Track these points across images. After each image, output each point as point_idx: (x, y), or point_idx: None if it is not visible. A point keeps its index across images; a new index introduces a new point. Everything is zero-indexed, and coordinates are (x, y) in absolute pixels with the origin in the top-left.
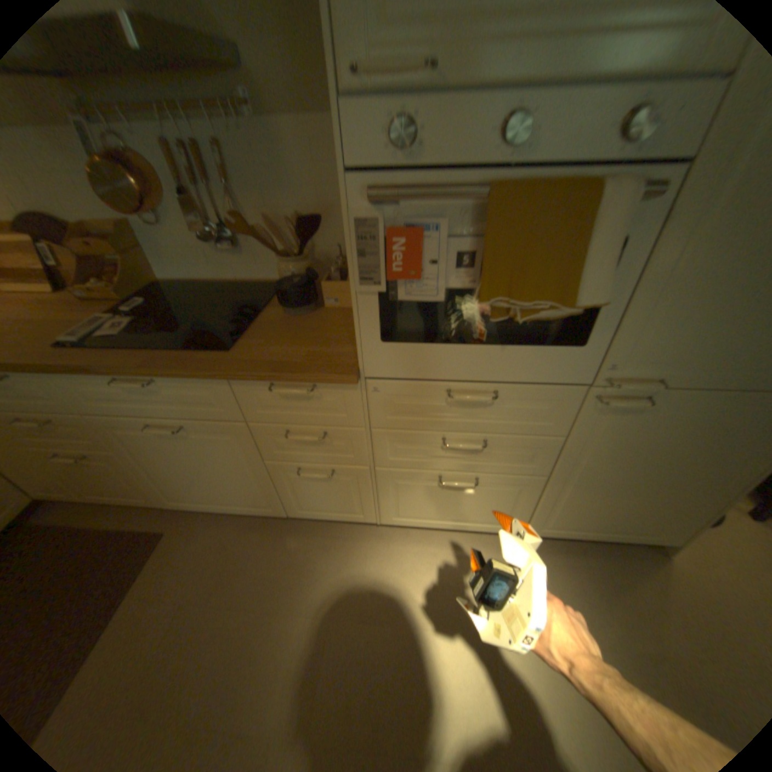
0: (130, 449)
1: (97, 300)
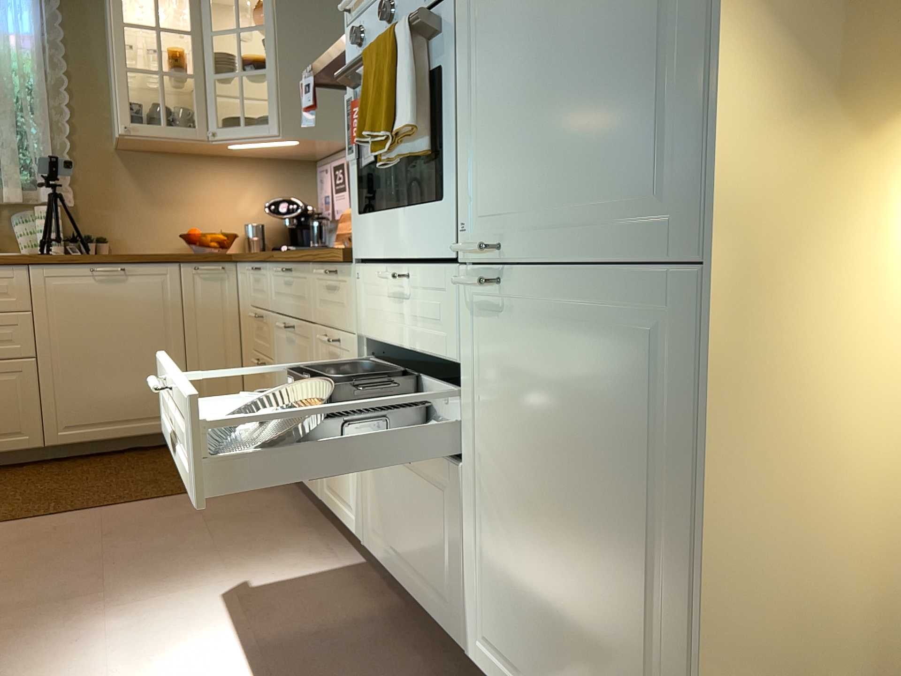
0: (277, 356)
1: None
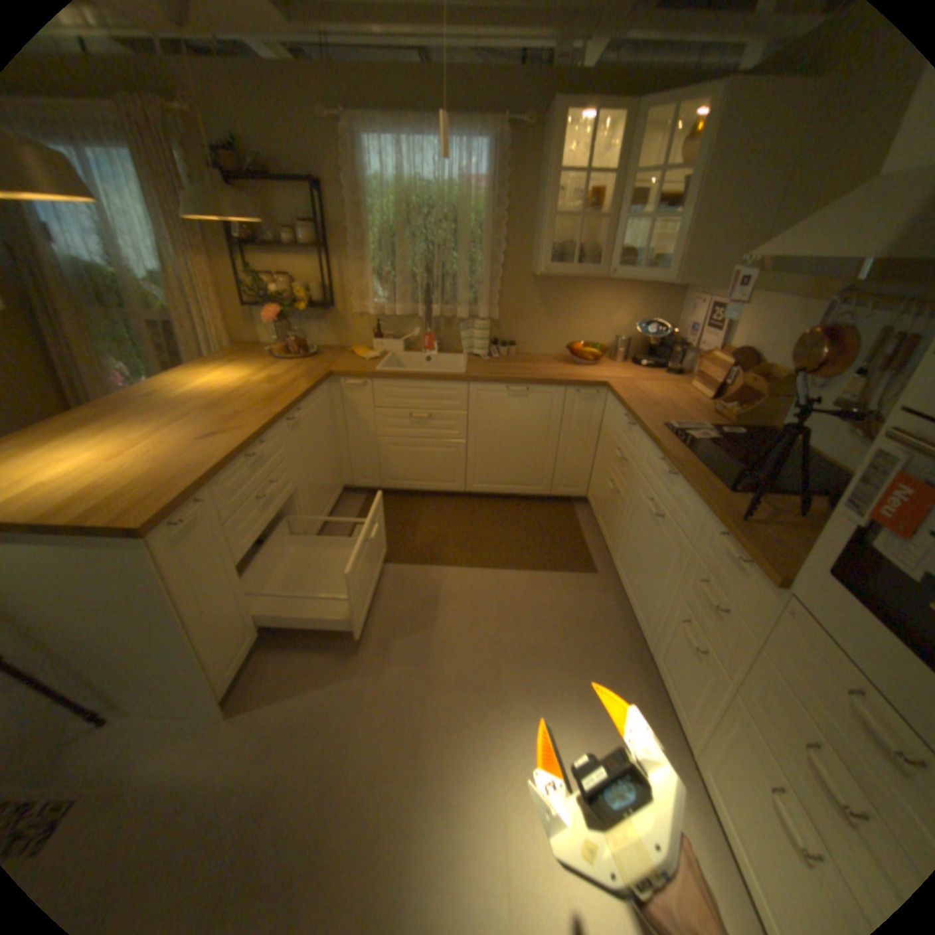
0: (634, 507)
1: (723, 416)
